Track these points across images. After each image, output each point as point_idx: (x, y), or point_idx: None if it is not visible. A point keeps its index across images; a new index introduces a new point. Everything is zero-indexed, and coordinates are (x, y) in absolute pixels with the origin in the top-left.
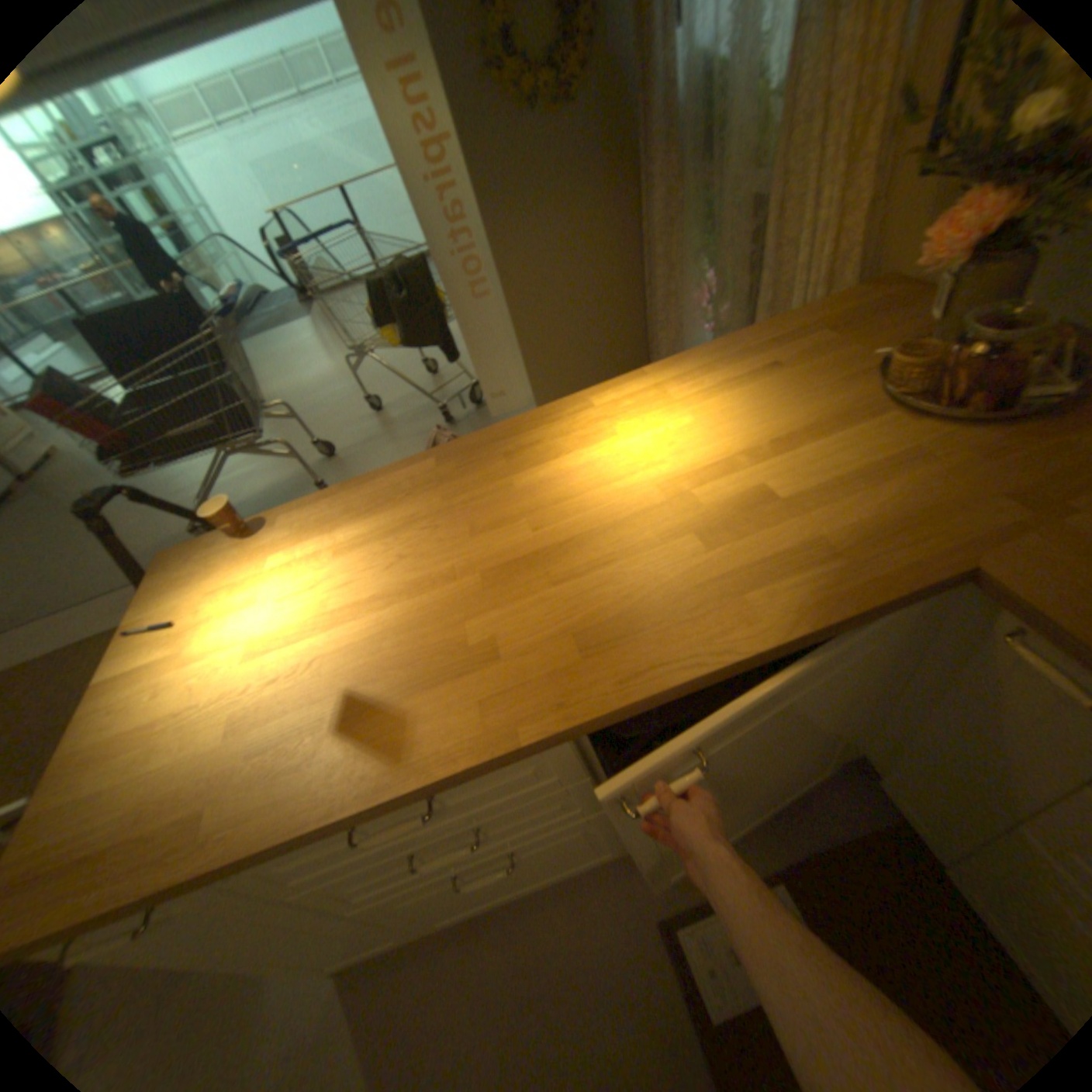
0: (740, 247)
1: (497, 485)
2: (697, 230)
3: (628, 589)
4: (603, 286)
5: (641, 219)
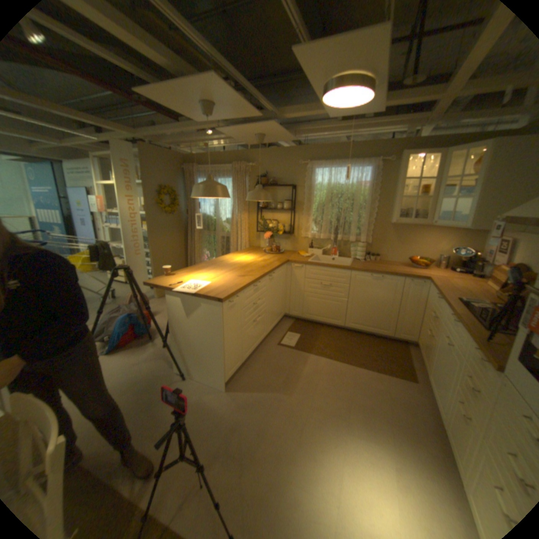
0: (220, 245)
1: (224, 264)
2: (205, 243)
3: (260, 265)
4: (176, 255)
5: (184, 241)
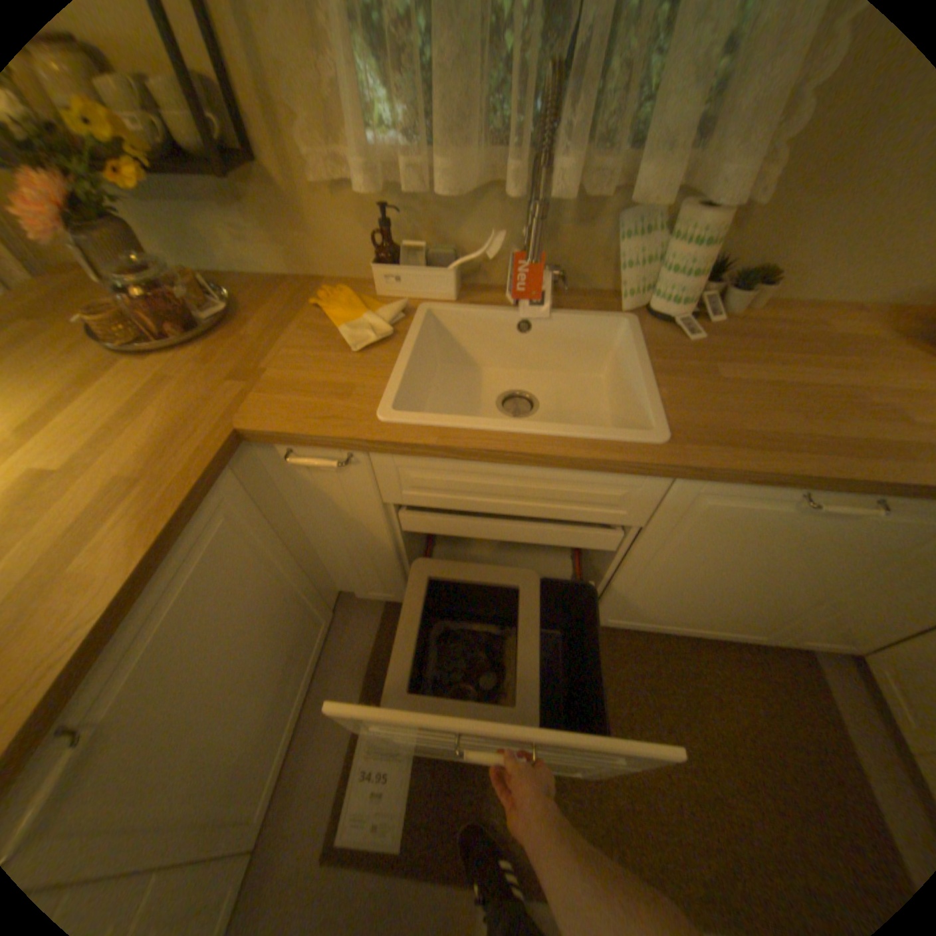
0: None
1: None
2: None
3: None
4: None
5: None
